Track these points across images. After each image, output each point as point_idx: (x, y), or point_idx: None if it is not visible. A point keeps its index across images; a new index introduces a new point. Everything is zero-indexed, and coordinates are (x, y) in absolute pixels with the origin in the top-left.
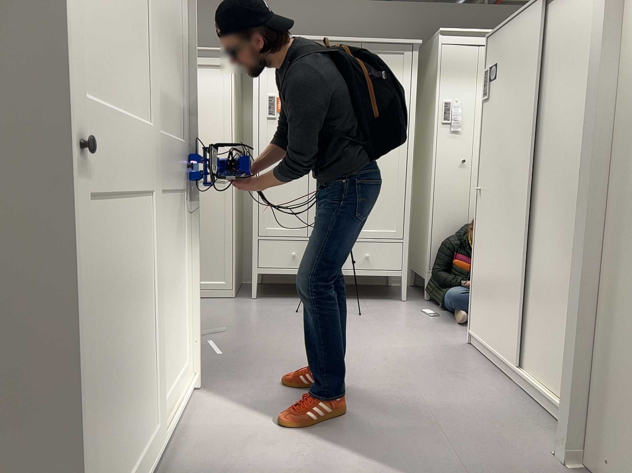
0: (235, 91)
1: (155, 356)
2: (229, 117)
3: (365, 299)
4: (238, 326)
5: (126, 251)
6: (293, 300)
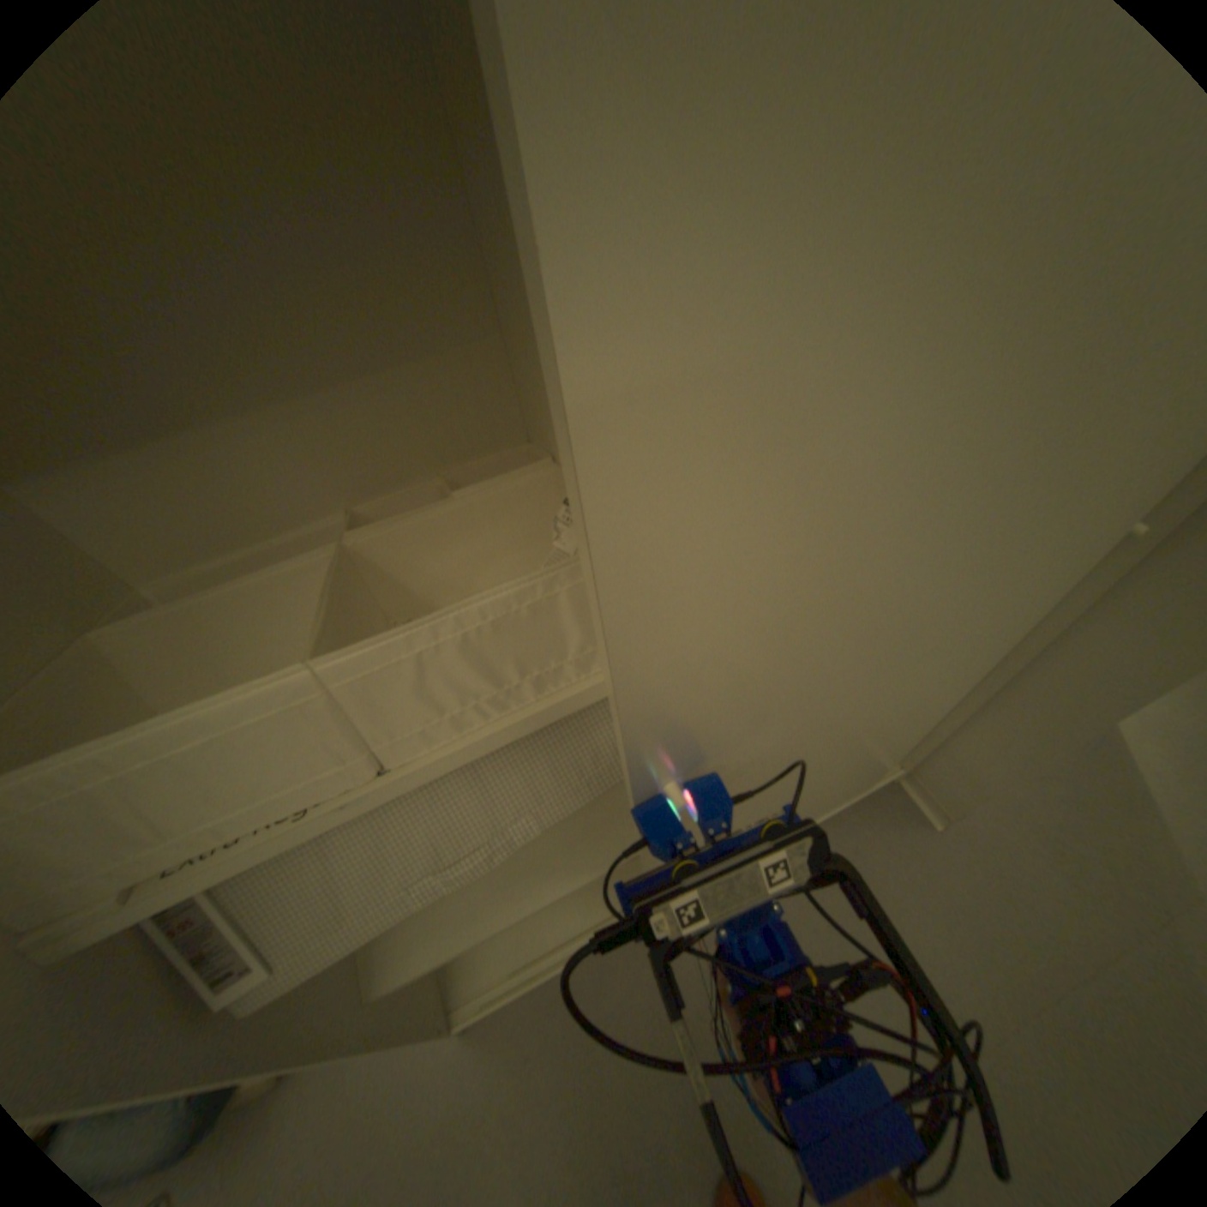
0: None
1: None
2: None
3: None
4: None
5: None
6: None
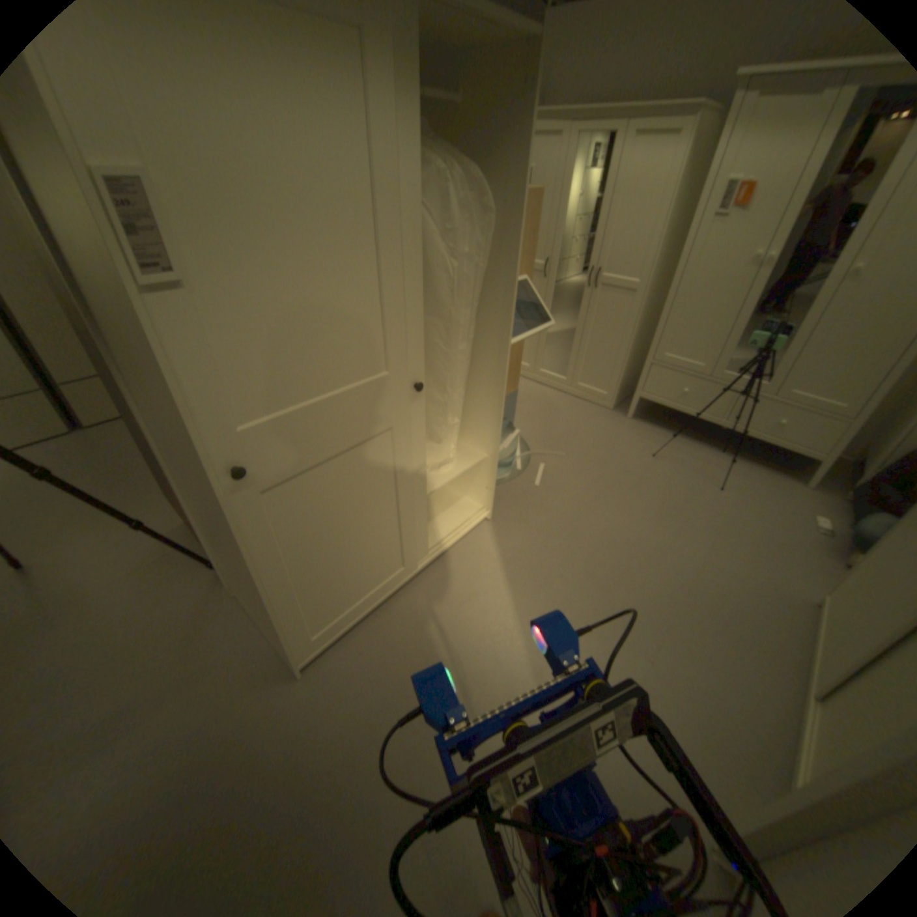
0: (687, 169)
1: (404, 528)
2: (666, 209)
3: (757, 463)
4: (583, 452)
5: (351, 484)
6: (668, 434)
